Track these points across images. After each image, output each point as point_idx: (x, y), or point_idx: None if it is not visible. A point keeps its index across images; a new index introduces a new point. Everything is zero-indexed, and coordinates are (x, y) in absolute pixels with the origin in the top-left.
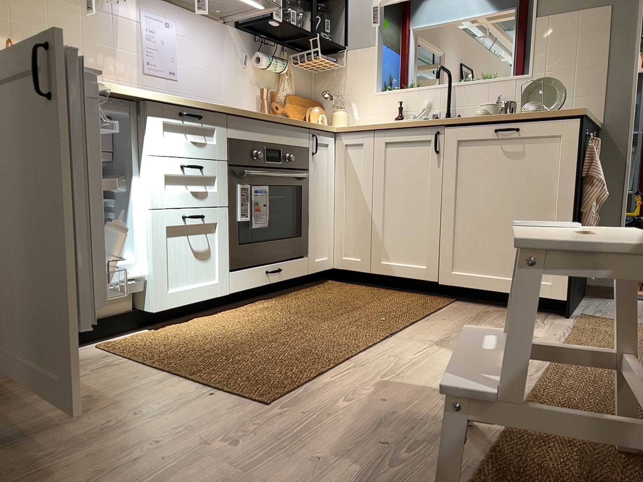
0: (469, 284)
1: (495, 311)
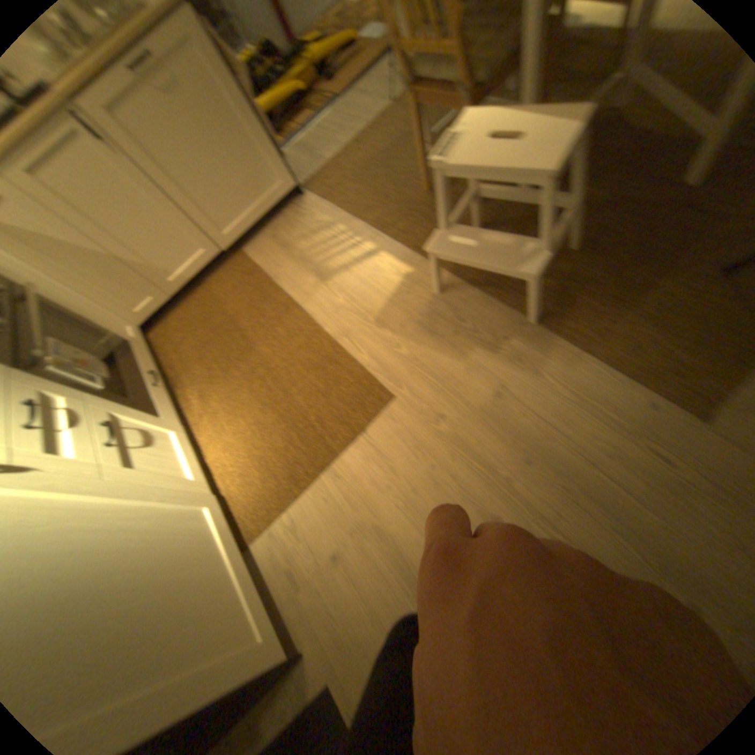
0: (240, 231)
1: (276, 232)
